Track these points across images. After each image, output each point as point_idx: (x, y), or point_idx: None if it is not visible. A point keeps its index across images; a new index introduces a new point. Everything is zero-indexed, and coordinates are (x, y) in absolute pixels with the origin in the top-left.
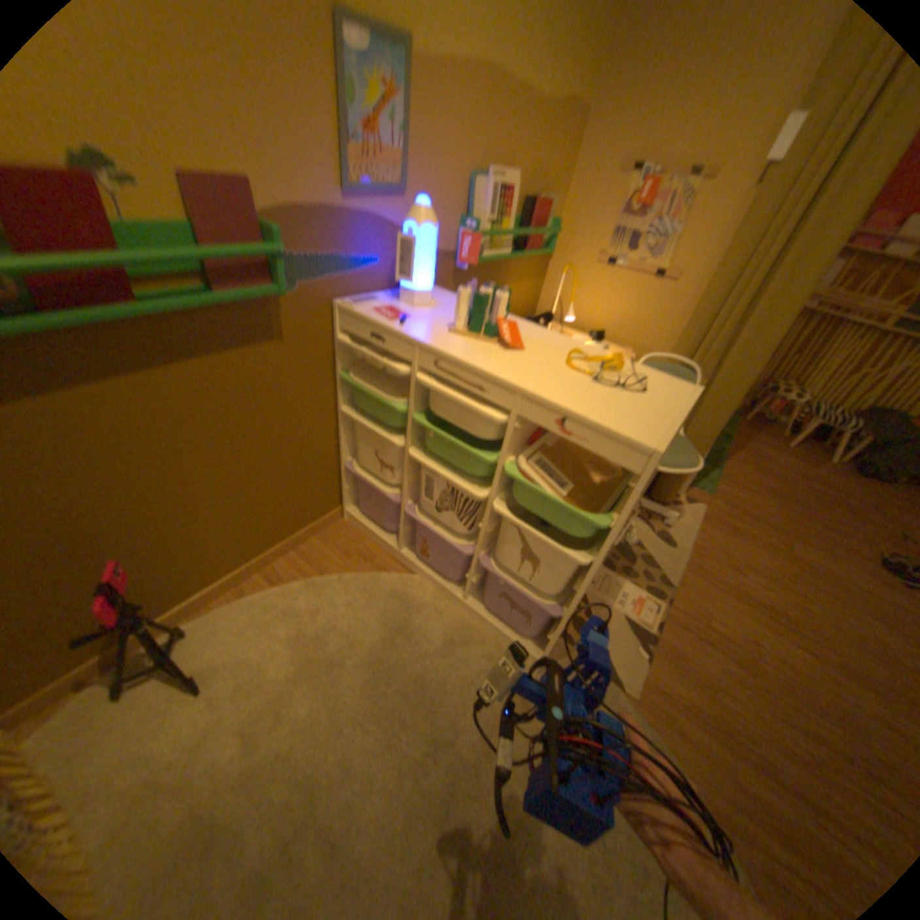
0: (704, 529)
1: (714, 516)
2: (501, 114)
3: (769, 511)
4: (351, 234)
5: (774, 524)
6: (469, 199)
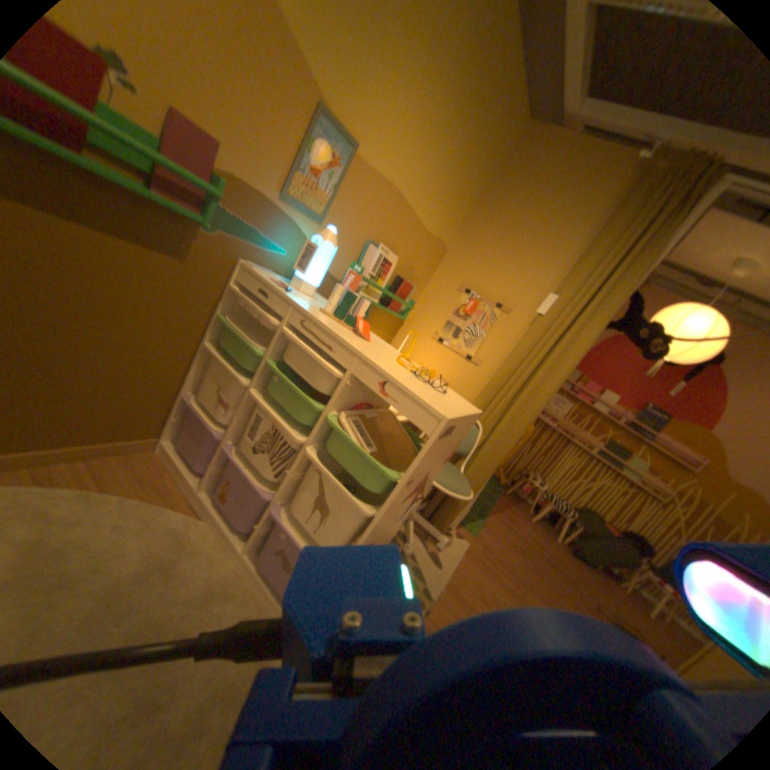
0: (464, 563)
1: (473, 555)
2: (397, 222)
3: (512, 564)
4: (275, 228)
5: (514, 575)
6: (361, 257)
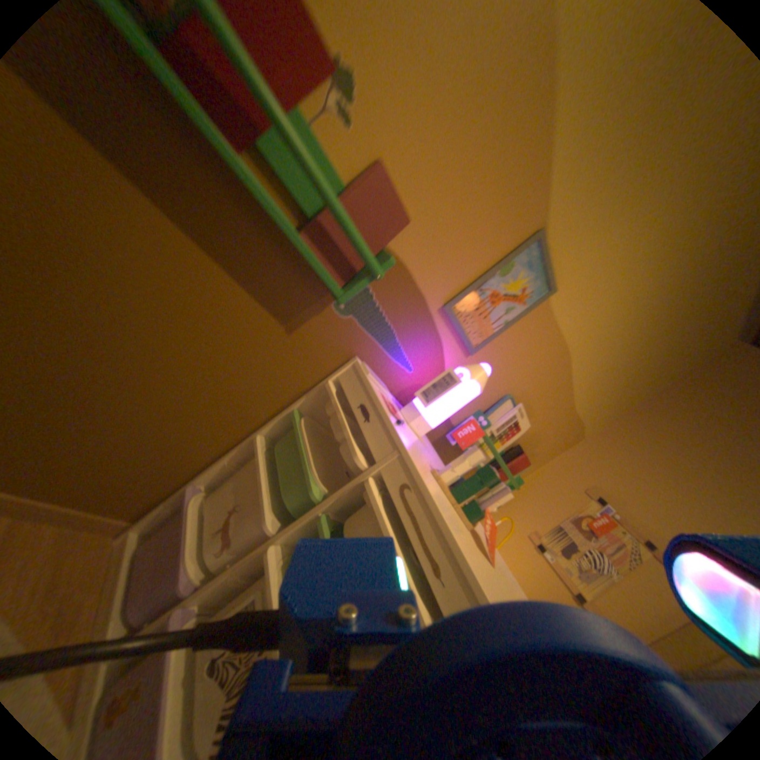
0: None
1: None
2: (550, 389)
3: None
4: (416, 340)
5: None
6: (492, 410)
